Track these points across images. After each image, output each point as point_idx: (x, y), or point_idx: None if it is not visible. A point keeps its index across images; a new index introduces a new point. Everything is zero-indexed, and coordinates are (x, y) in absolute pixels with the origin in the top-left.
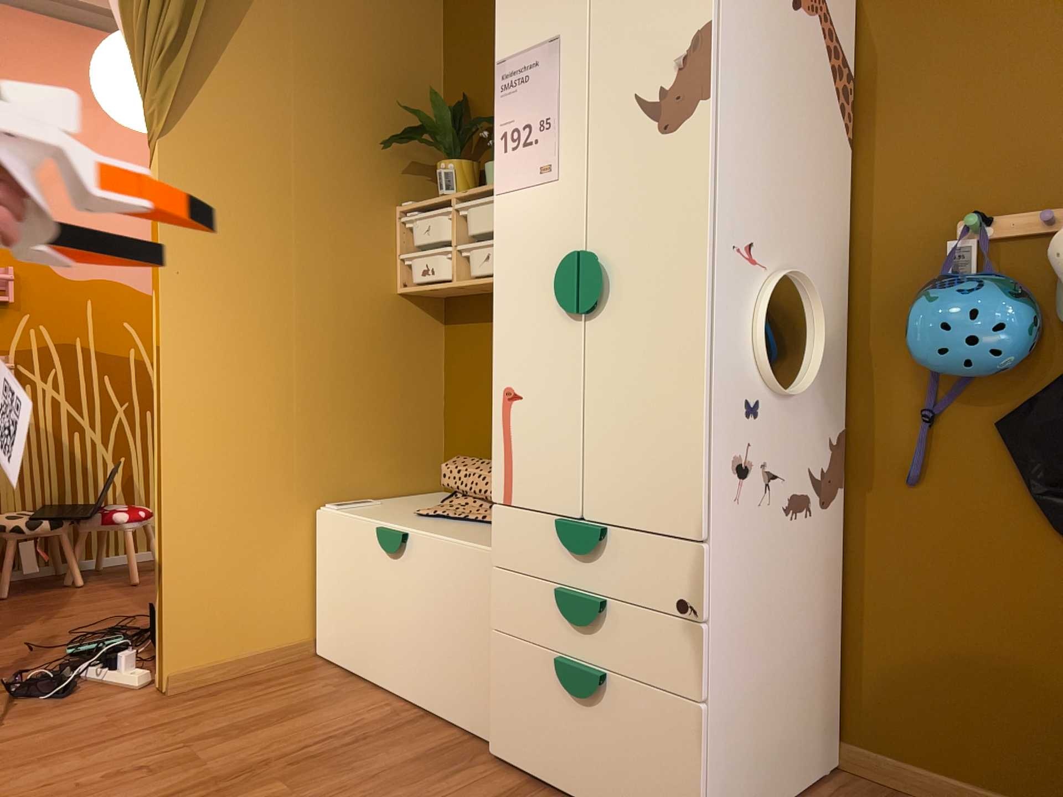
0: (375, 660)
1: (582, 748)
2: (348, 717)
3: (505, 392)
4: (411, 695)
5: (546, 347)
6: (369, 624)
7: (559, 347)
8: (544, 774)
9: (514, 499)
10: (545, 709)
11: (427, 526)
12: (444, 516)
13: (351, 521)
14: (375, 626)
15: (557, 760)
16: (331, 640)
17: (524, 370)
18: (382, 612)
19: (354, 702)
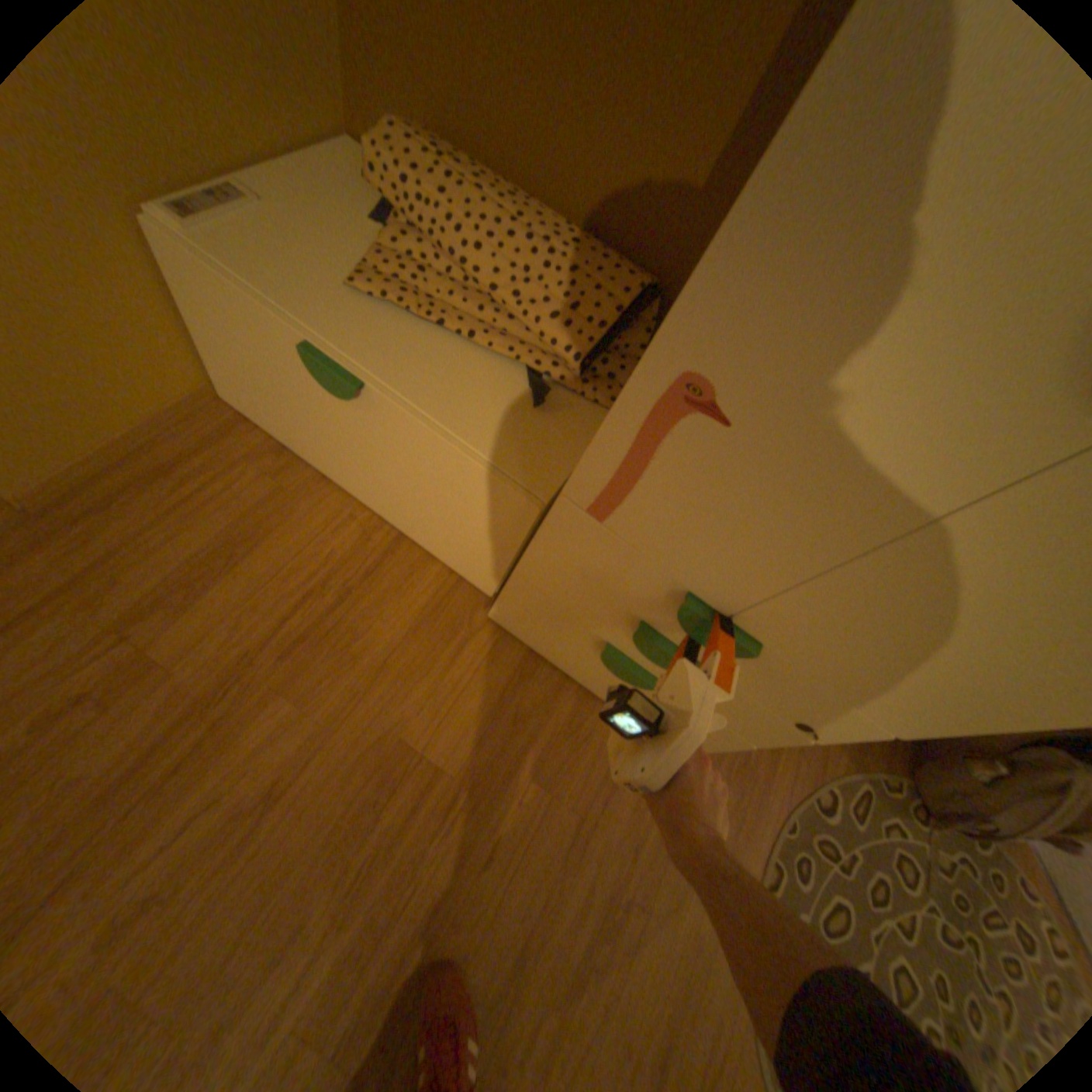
0: (322, 460)
1: (600, 677)
2: (315, 548)
3: (689, 381)
4: (380, 512)
5: (906, 393)
6: (305, 427)
7: (949, 424)
8: (549, 658)
9: (613, 521)
10: (568, 644)
11: (388, 348)
12: (405, 308)
13: (233, 288)
14: (316, 435)
15: (568, 664)
16: (243, 402)
17: (782, 384)
18: (327, 431)
19: (311, 513)
